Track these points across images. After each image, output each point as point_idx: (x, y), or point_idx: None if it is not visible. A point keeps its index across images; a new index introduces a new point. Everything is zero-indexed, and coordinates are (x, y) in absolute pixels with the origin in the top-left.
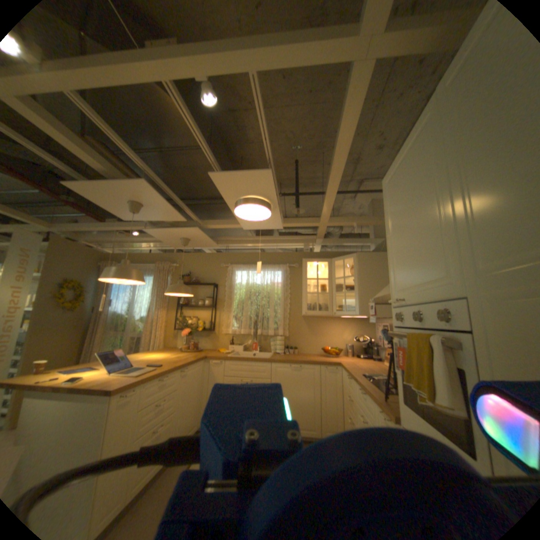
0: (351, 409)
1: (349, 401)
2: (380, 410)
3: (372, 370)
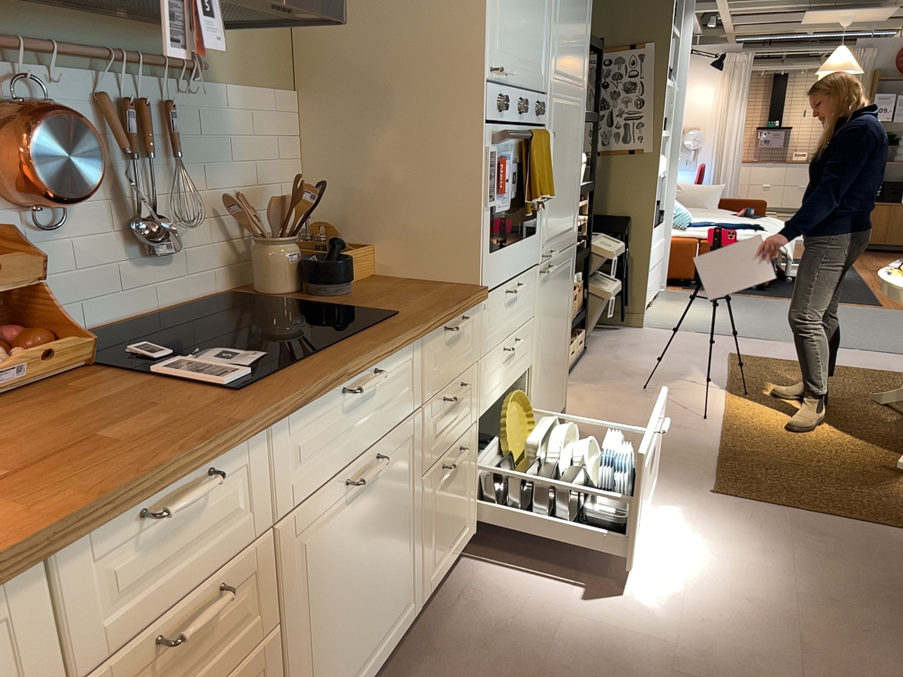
0: (188, 669)
1: (144, 676)
2: (439, 331)
3: (7, 438)
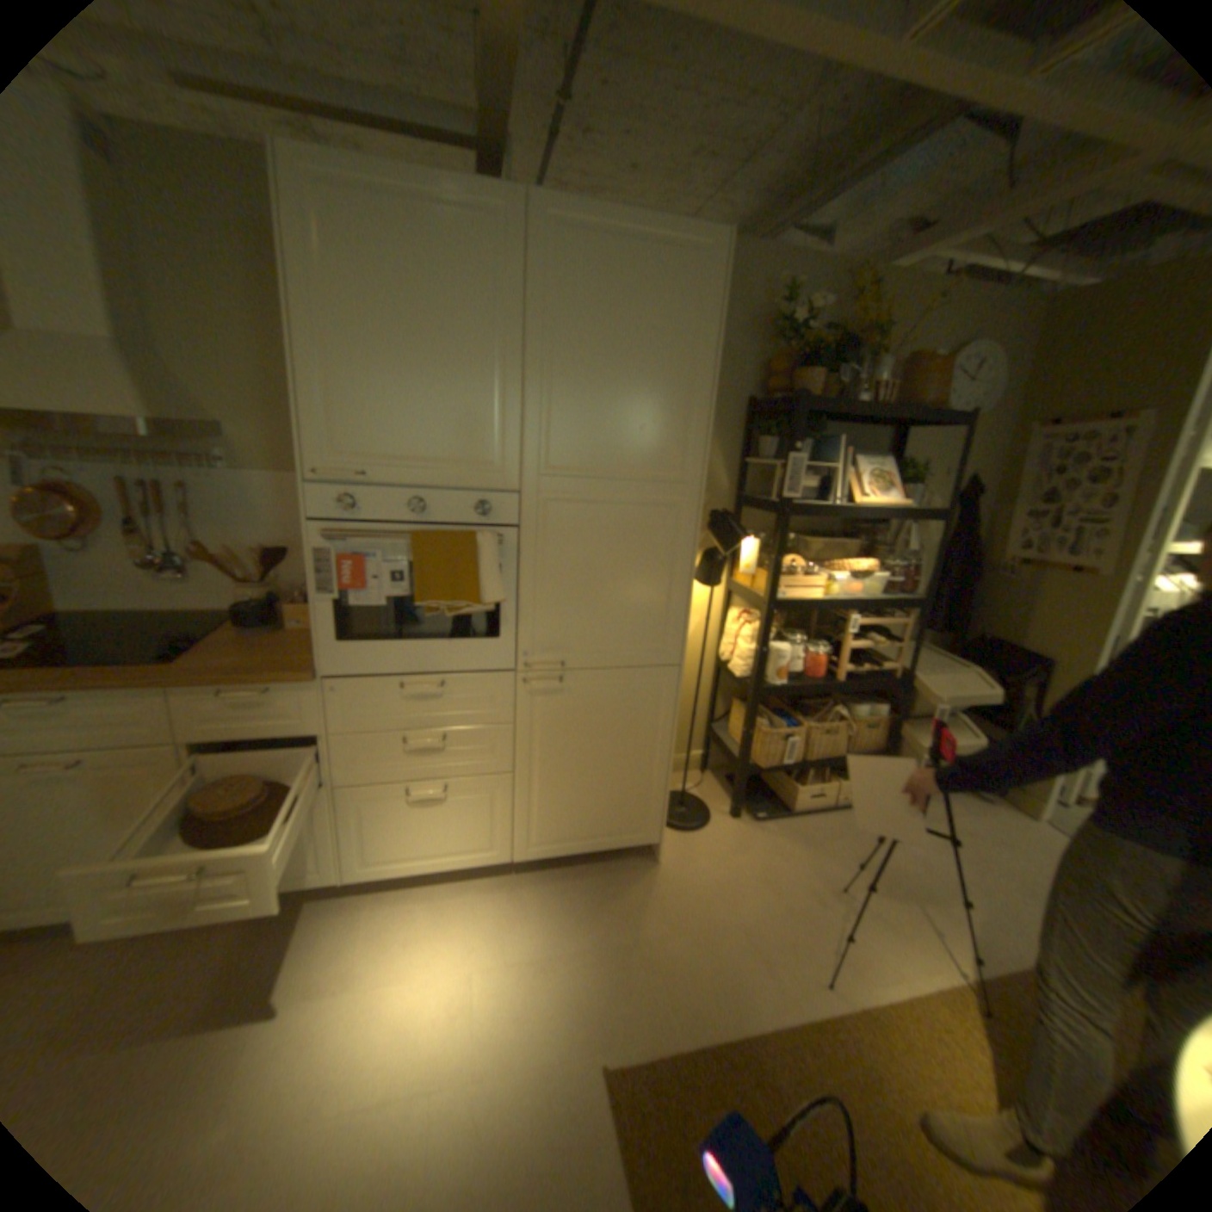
0: None
1: None
2: (207, 693)
3: None
